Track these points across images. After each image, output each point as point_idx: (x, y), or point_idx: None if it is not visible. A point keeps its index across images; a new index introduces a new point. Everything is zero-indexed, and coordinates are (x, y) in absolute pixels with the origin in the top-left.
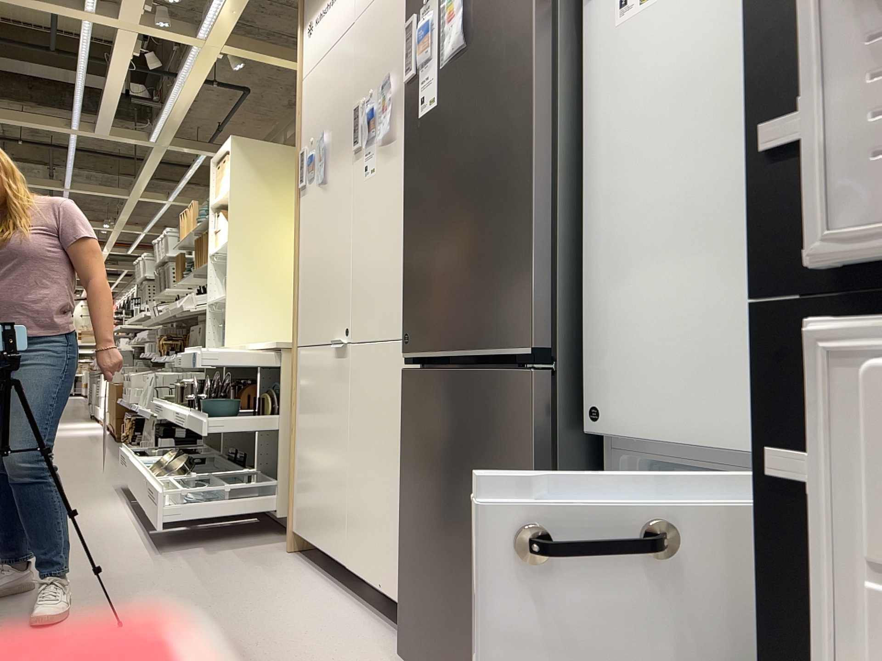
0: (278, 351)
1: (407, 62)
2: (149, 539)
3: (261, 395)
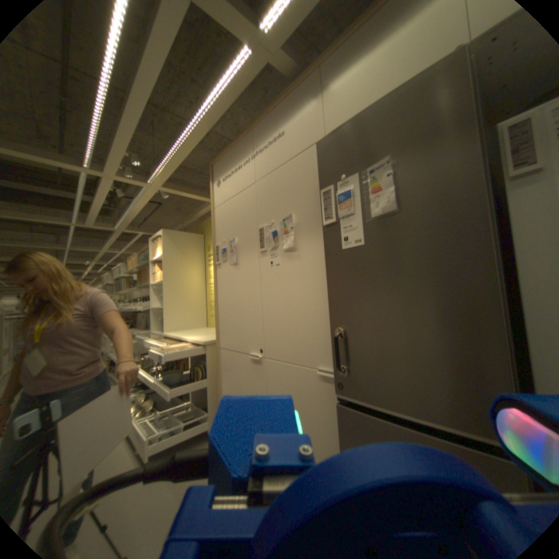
0: (203, 345)
1: (326, 212)
2: (135, 462)
3: (191, 364)
